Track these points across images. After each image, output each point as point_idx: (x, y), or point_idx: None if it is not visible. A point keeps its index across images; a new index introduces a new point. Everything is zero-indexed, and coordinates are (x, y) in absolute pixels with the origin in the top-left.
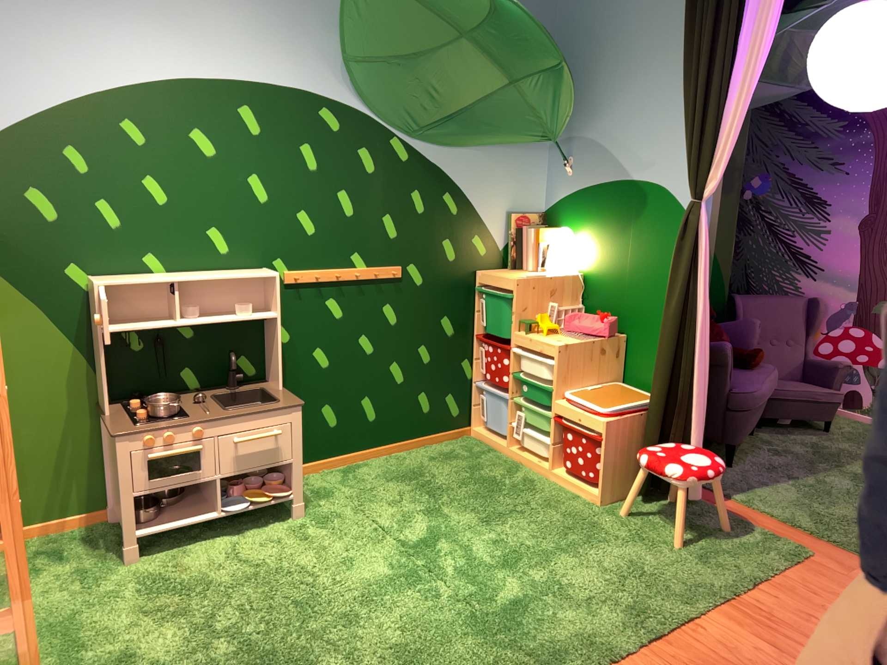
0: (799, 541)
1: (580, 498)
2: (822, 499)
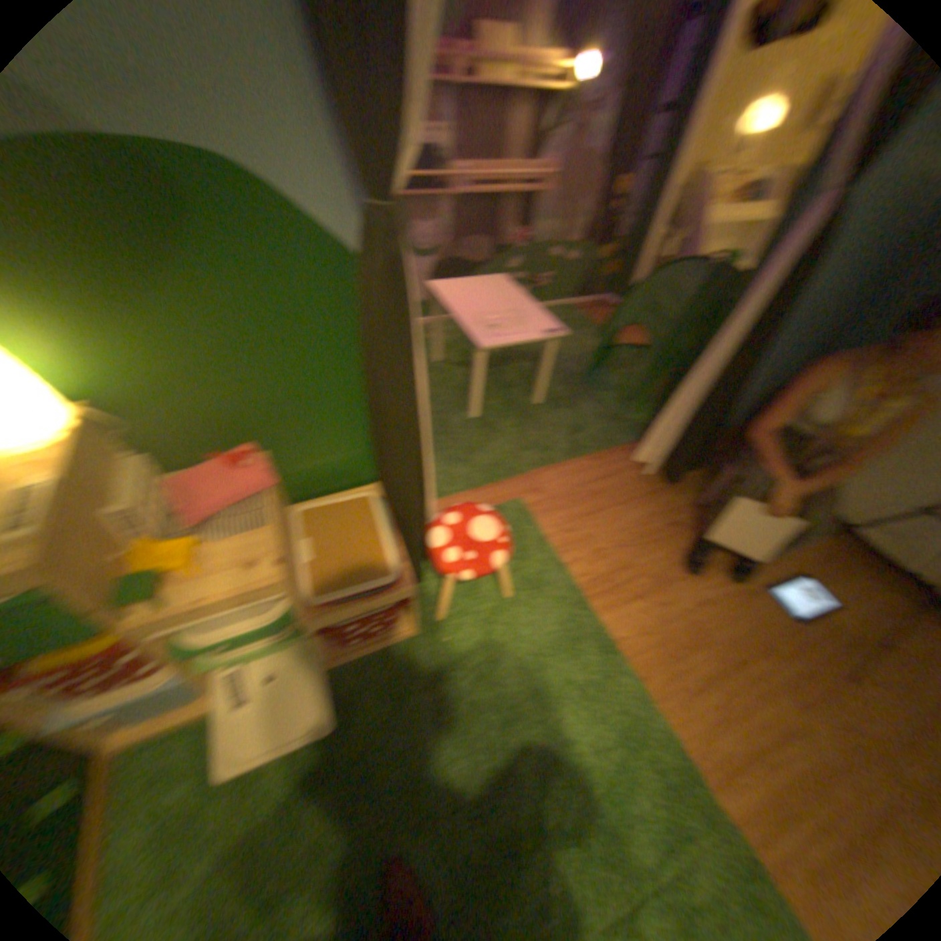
0: (503, 497)
1: (395, 649)
2: (448, 443)
